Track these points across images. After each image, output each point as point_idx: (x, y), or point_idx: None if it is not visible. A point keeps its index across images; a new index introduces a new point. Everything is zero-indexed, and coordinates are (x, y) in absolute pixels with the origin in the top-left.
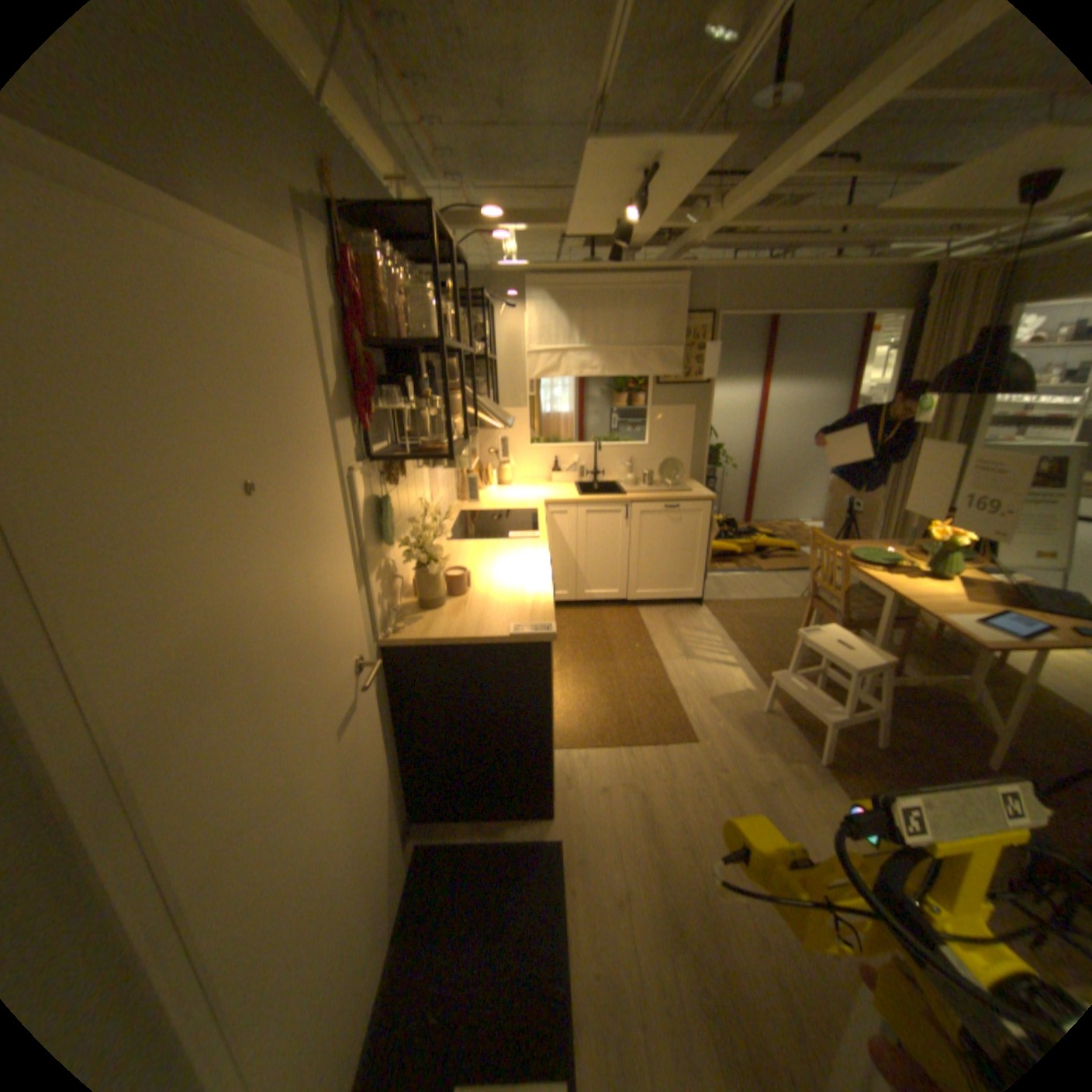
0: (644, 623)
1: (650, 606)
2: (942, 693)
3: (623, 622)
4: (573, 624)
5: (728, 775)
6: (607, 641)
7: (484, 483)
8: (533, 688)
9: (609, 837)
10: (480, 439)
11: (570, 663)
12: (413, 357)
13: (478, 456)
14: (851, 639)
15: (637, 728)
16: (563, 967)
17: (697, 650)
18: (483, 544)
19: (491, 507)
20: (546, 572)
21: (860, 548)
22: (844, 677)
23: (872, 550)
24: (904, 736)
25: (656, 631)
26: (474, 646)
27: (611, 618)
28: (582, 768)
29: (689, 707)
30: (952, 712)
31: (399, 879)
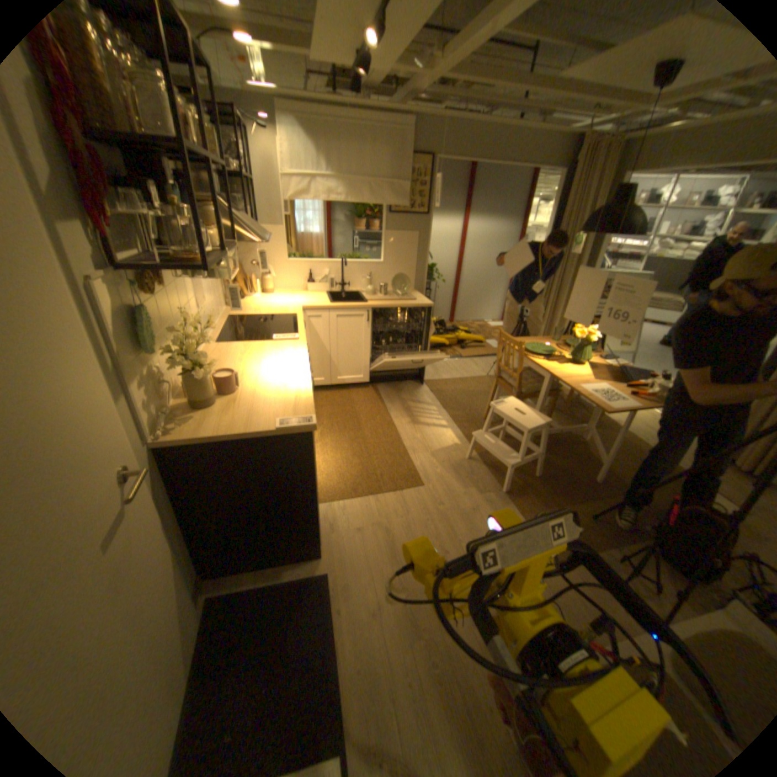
0: (384, 399)
1: (387, 385)
2: (571, 434)
3: (368, 399)
4: (331, 402)
5: (445, 505)
6: (357, 414)
7: (250, 290)
8: (301, 467)
9: (364, 563)
10: (244, 251)
11: (329, 433)
12: (158, 161)
13: (244, 266)
14: (522, 405)
15: (381, 479)
16: (334, 668)
17: (421, 416)
18: (251, 345)
19: (257, 311)
20: (307, 368)
21: (529, 342)
22: (516, 429)
23: (537, 343)
24: (551, 465)
25: (392, 404)
26: (245, 439)
27: (359, 396)
28: (342, 513)
29: (417, 459)
30: (576, 446)
31: (195, 628)
